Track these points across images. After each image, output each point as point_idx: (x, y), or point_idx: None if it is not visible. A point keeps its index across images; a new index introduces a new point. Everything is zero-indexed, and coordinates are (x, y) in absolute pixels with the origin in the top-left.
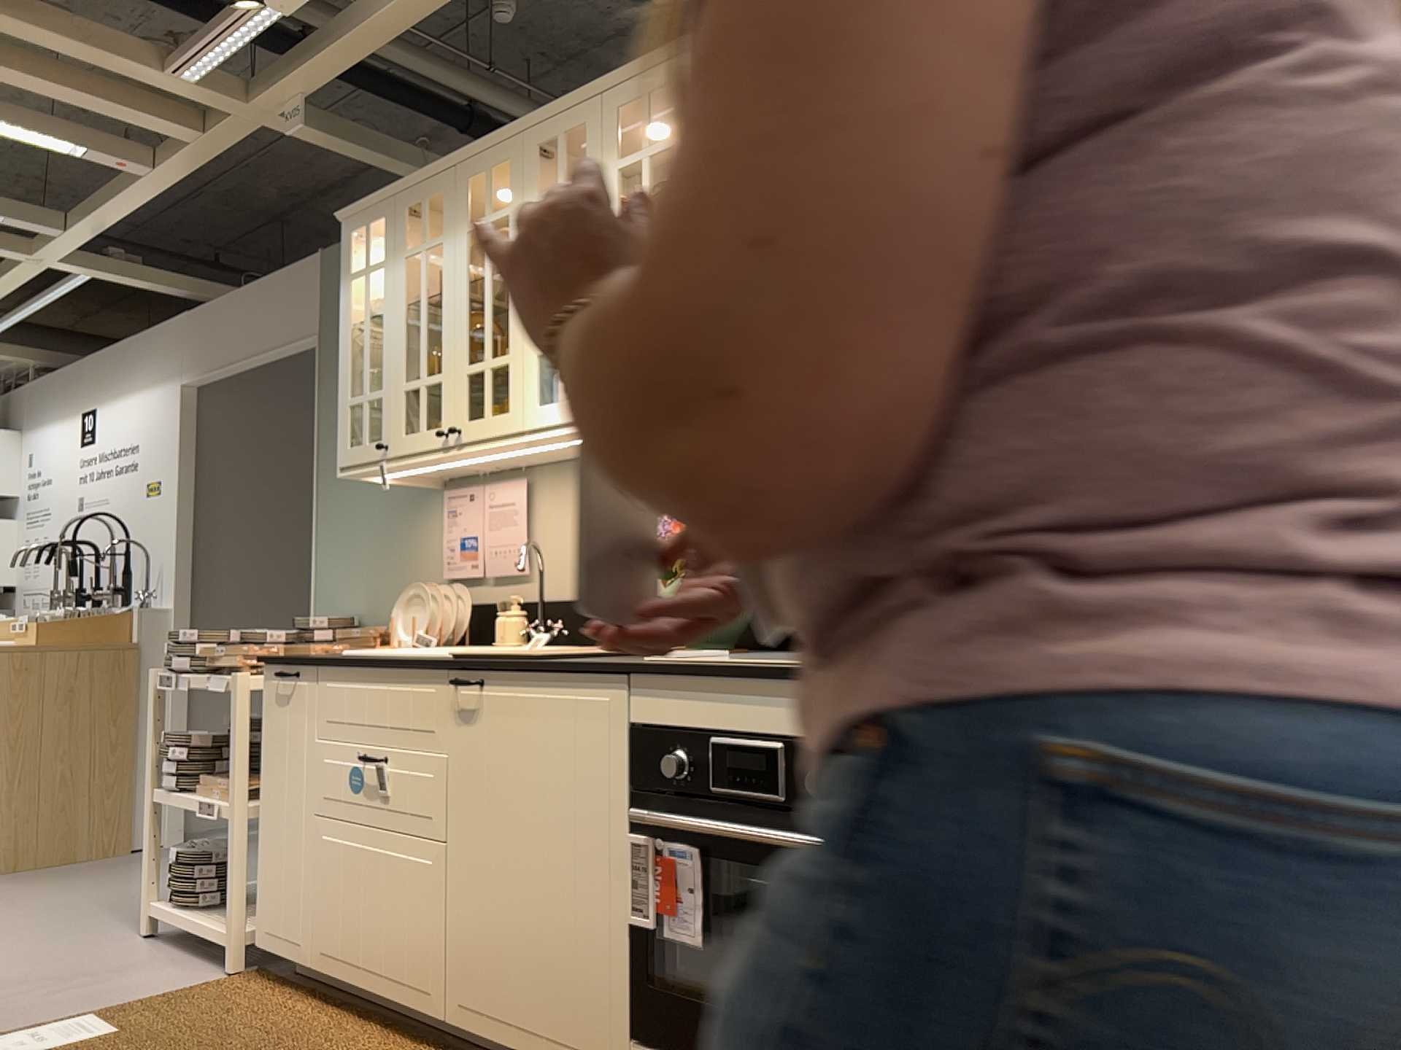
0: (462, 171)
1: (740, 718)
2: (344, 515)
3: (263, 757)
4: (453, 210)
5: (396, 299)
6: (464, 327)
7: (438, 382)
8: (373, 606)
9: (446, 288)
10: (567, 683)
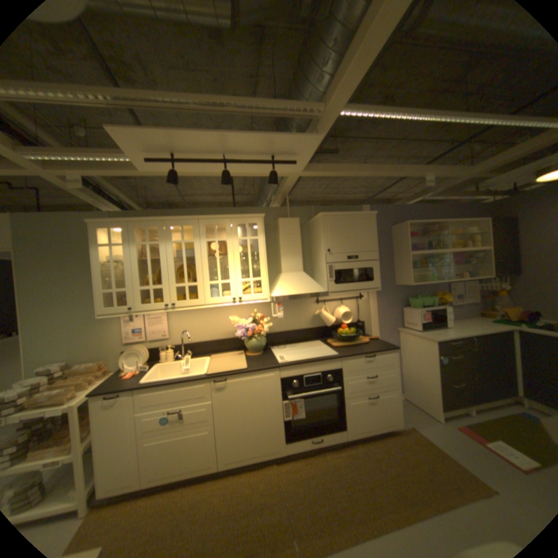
0: (167, 222)
1: (310, 370)
2: (45, 324)
3: (92, 431)
4: (164, 234)
5: (132, 257)
6: (174, 272)
7: (160, 288)
8: (73, 357)
9: (159, 257)
10: (260, 373)
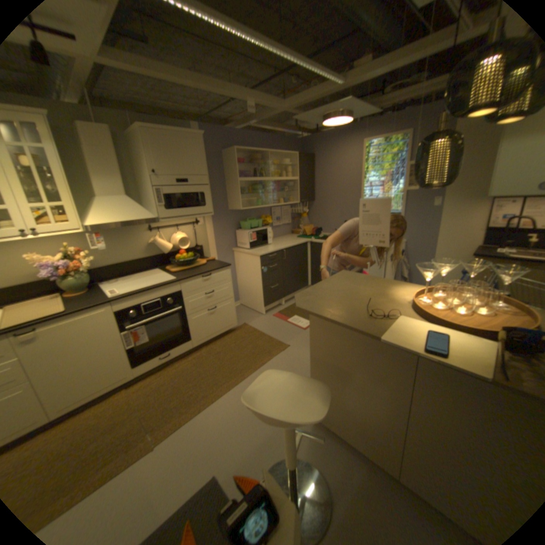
0: None
1: (148, 298)
2: None
3: None
4: None
5: None
6: None
7: None
8: None
9: None
10: (86, 312)
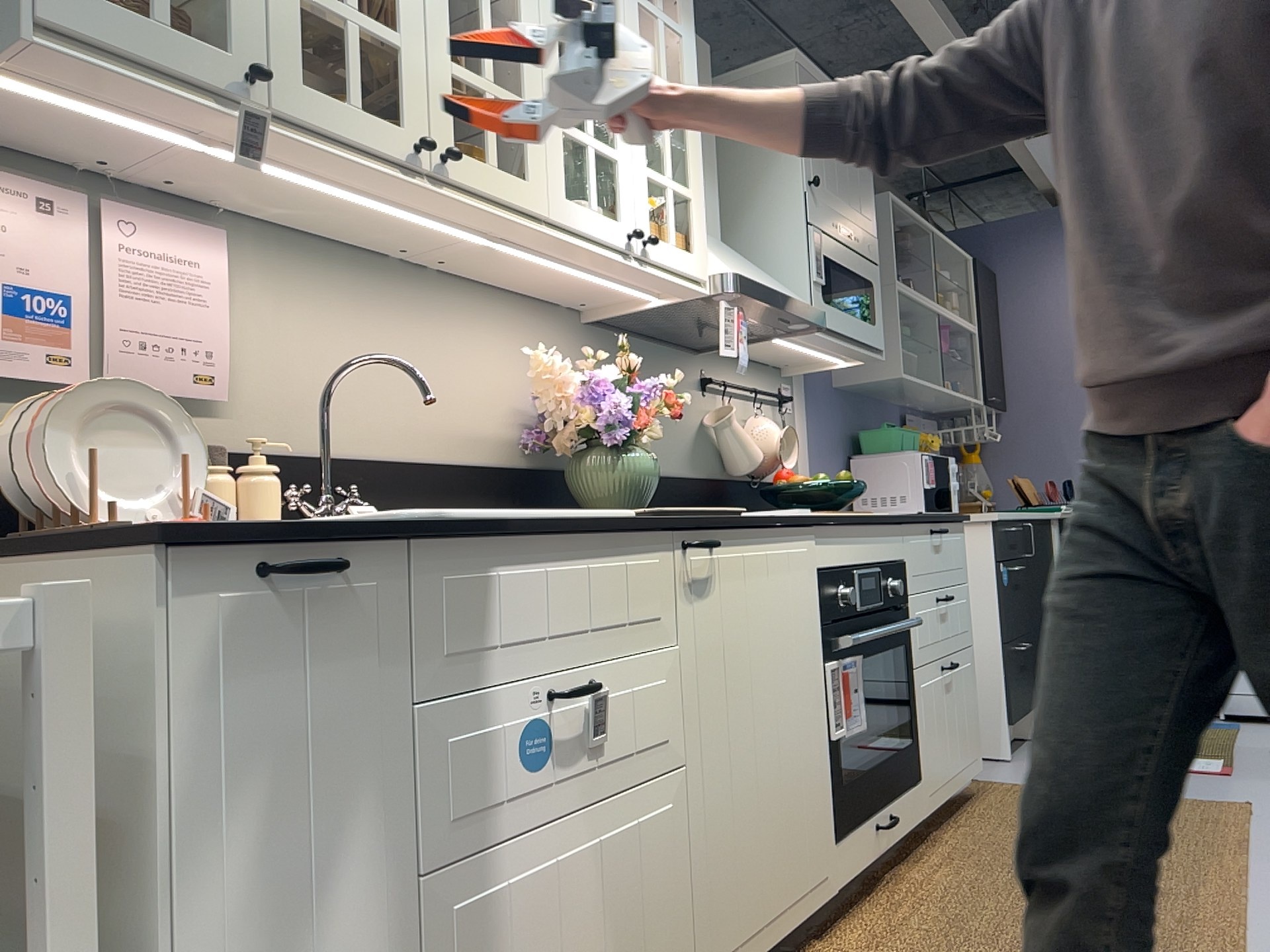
0: None
1: (863, 553)
2: None
3: (156, 841)
4: None
5: None
6: None
7: (390, 42)
8: None
9: None
10: (782, 537)
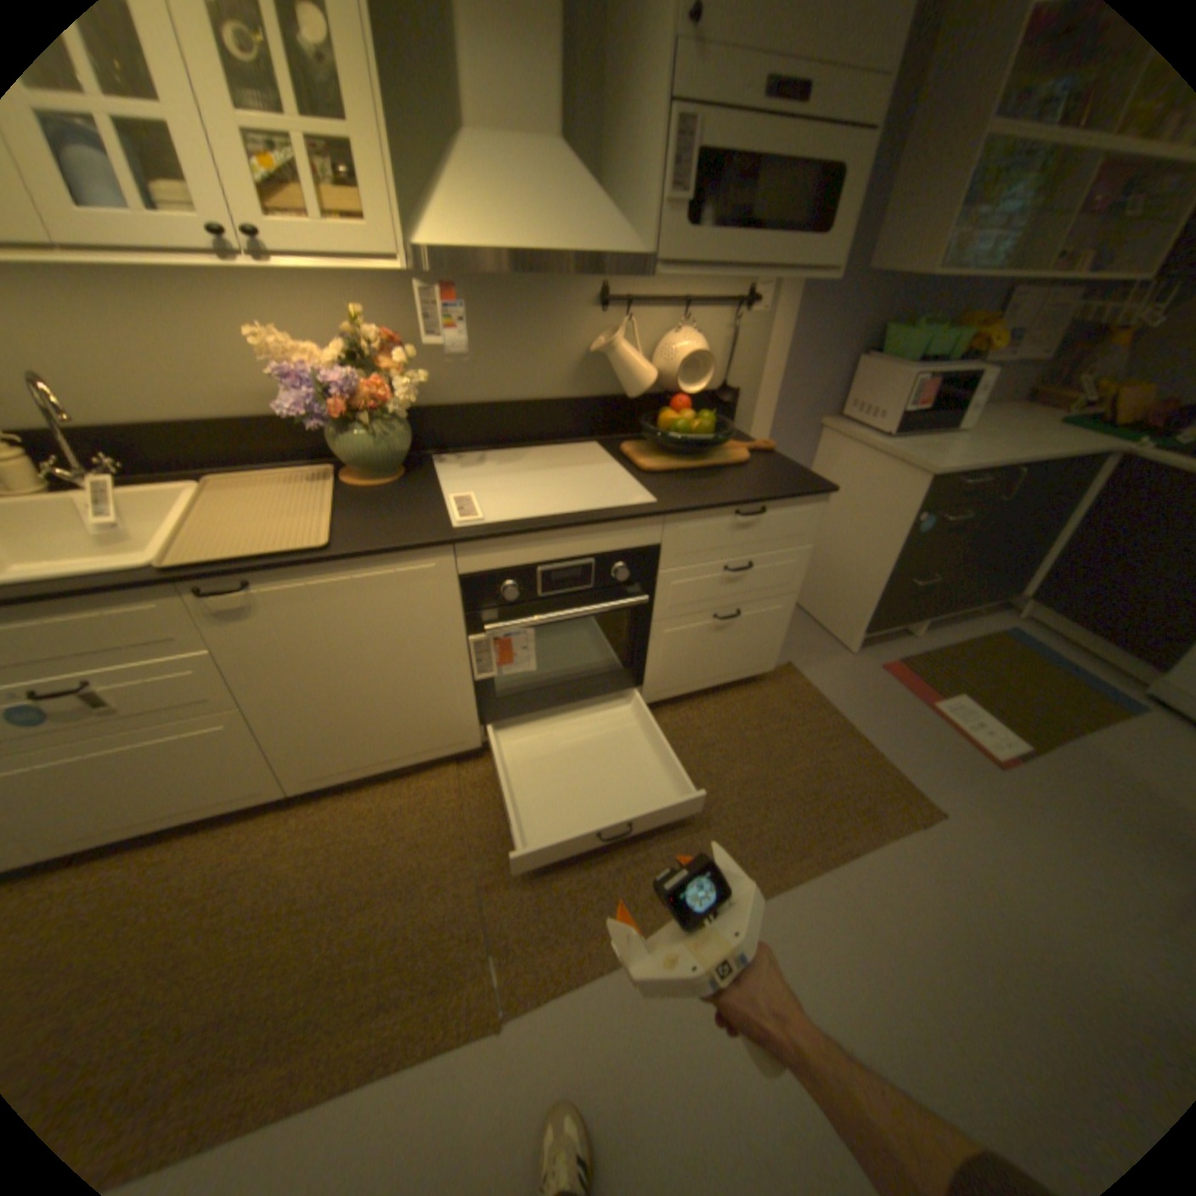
0: None
1: (560, 552)
2: None
3: None
4: None
5: None
6: None
7: None
8: None
9: None
10: (382, 562)
